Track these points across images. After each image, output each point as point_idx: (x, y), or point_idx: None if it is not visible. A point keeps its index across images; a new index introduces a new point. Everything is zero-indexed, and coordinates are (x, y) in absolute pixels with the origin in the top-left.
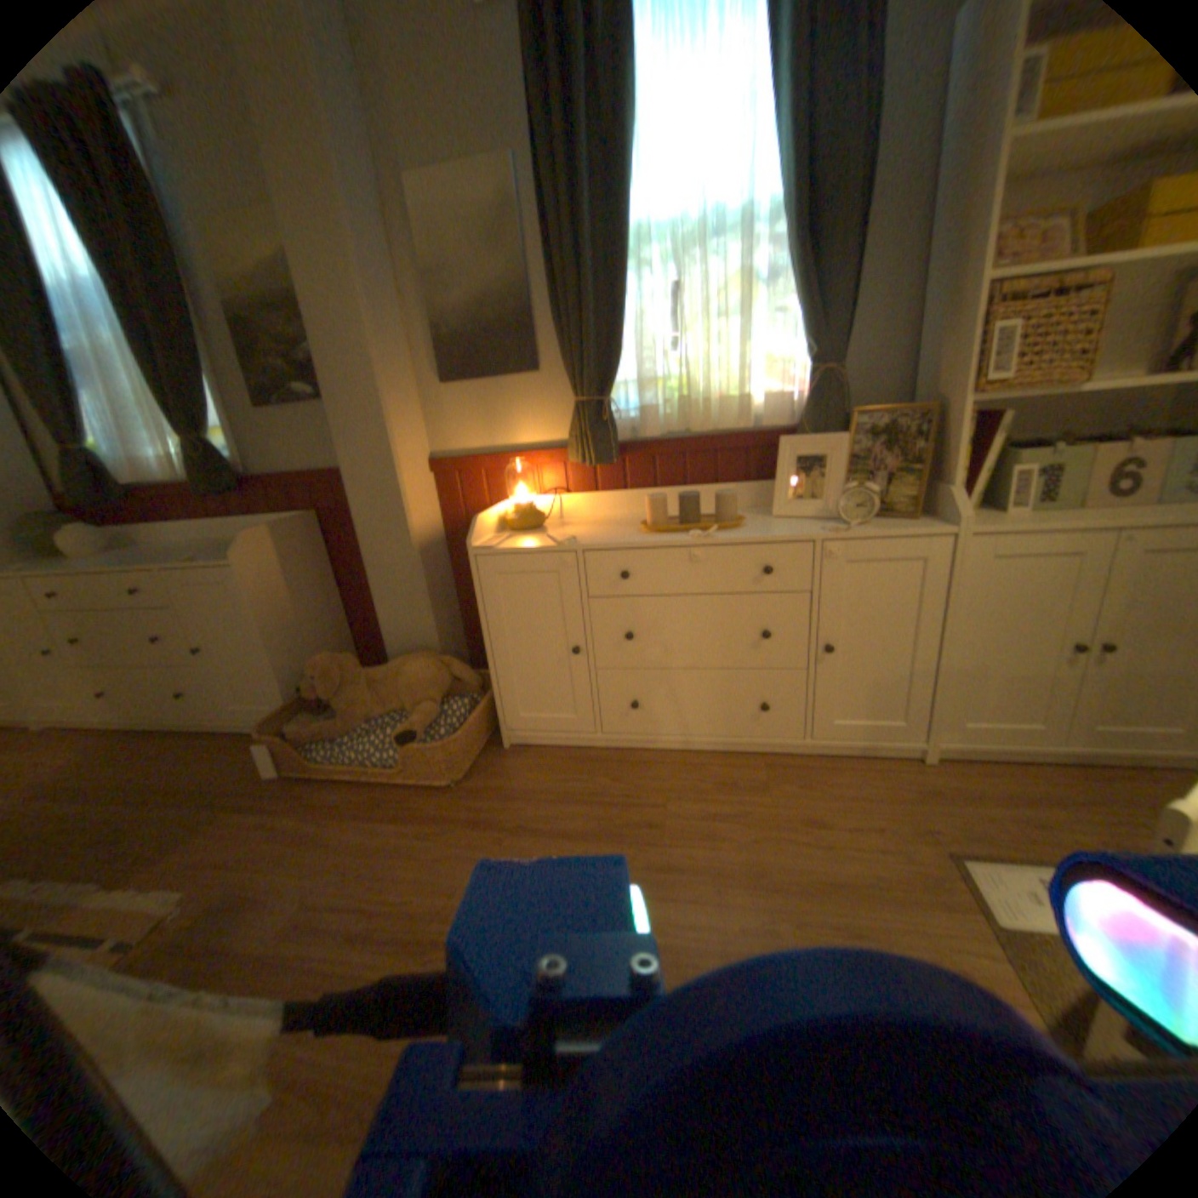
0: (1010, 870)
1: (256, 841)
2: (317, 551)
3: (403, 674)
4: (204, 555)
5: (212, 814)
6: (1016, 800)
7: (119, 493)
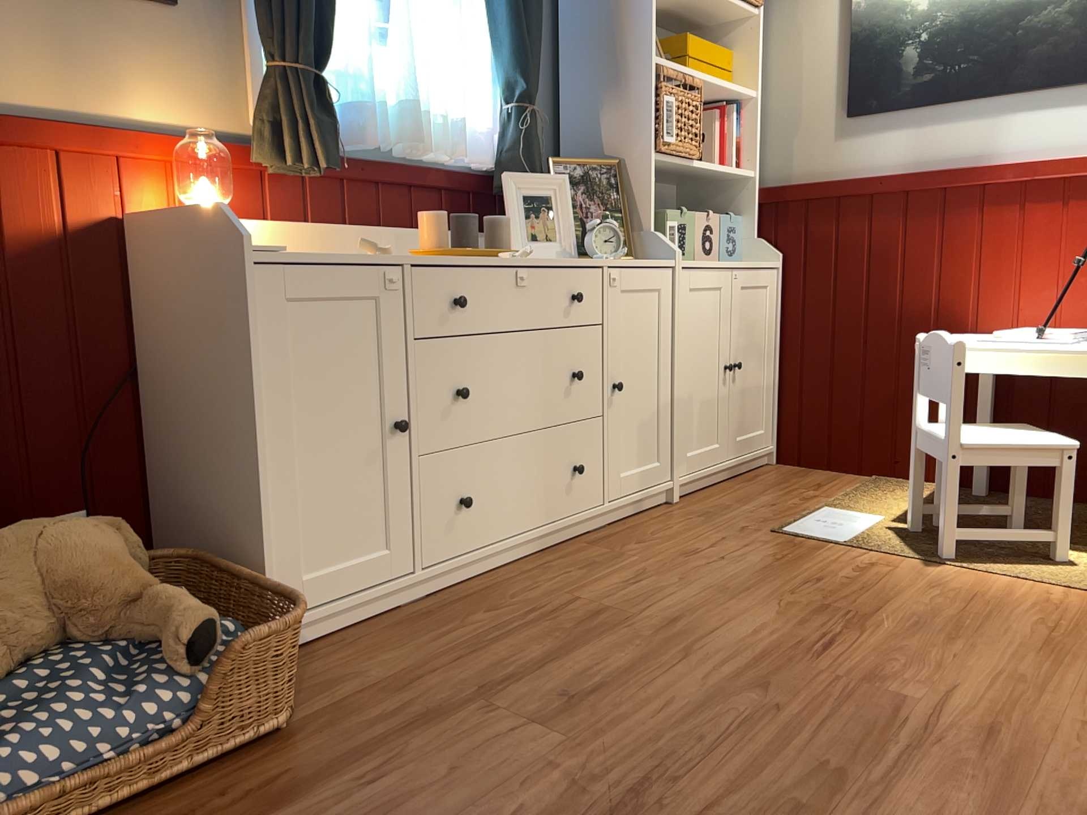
0: (799, 522)
1: None
2: None
3: (42, 558)
4: None
5: None
6: (740, 499)
7: None
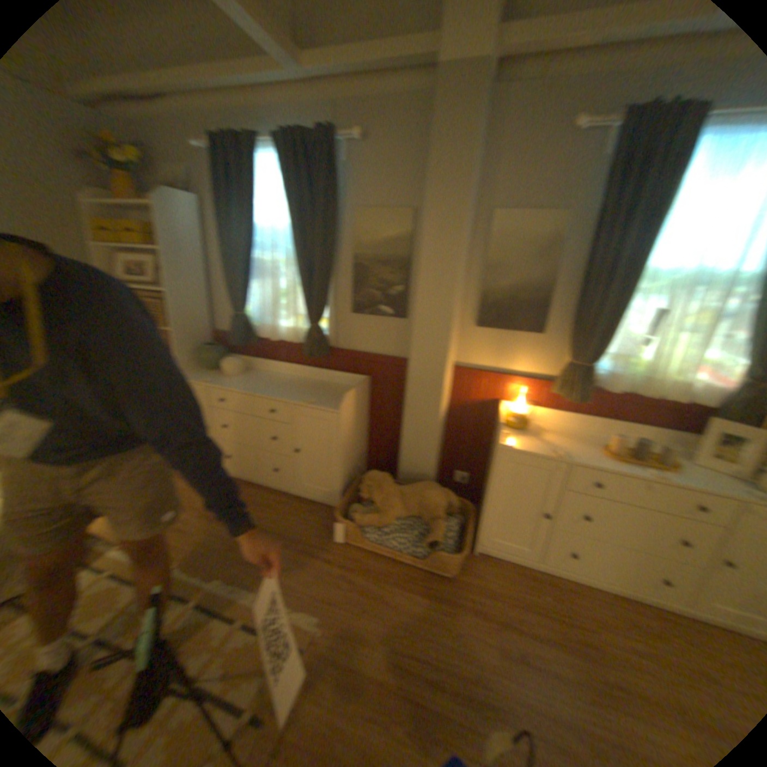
0: None
1: (346, 589)
2: (367, 400)
3: (424, 497)
4: (318, 399)
5: (312, 560)
6: None
7: (257, 341)
